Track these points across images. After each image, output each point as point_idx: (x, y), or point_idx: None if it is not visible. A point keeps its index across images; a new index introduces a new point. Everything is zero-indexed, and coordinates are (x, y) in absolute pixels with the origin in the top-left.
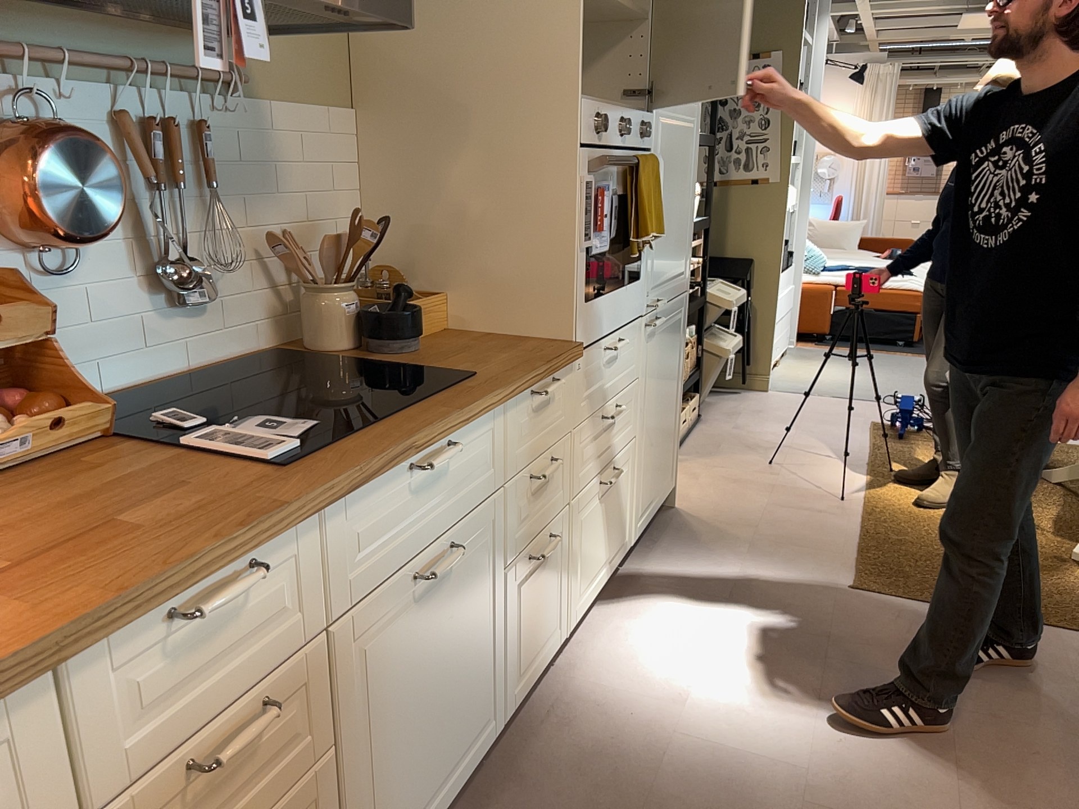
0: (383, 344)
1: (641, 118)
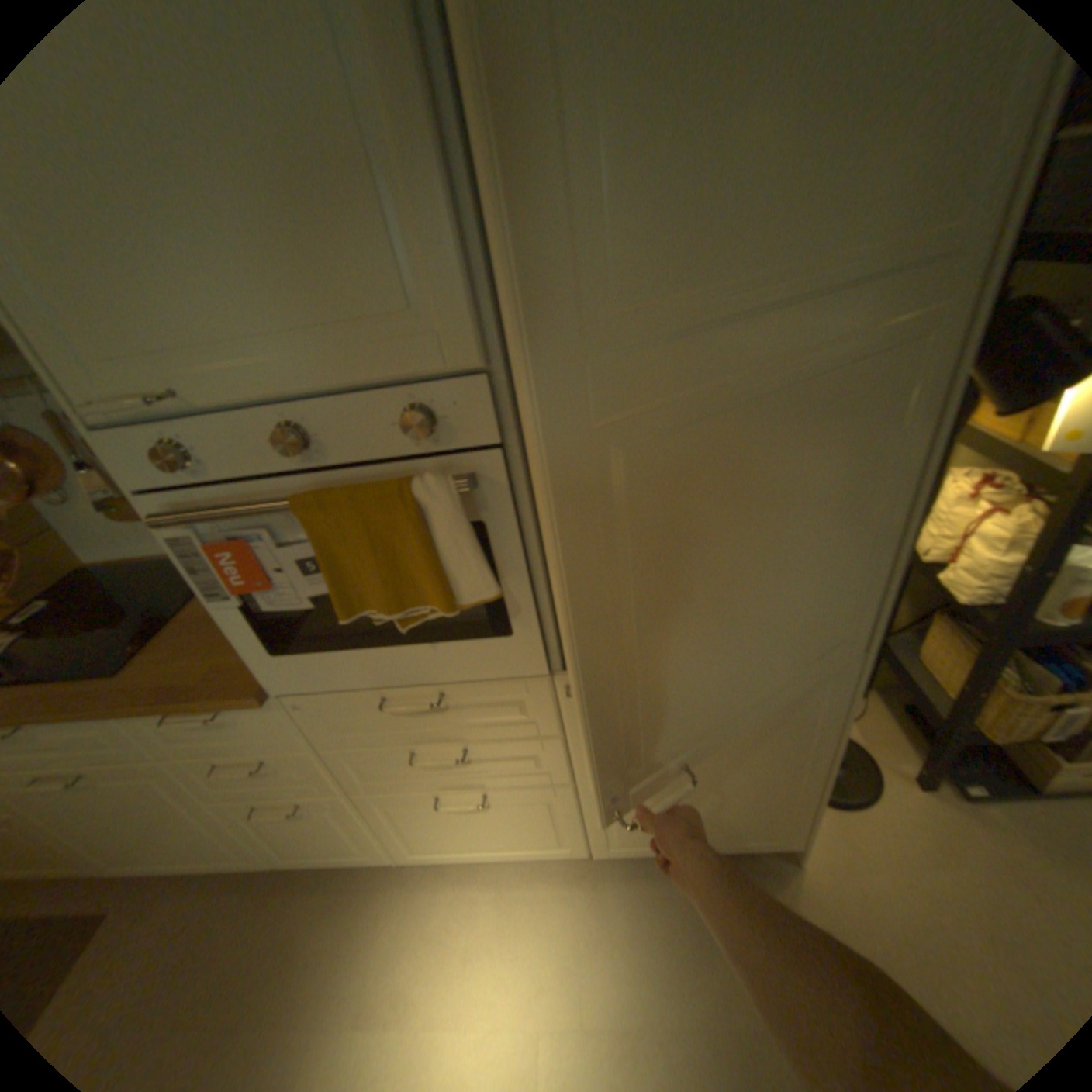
0: None
1: (389, 399)
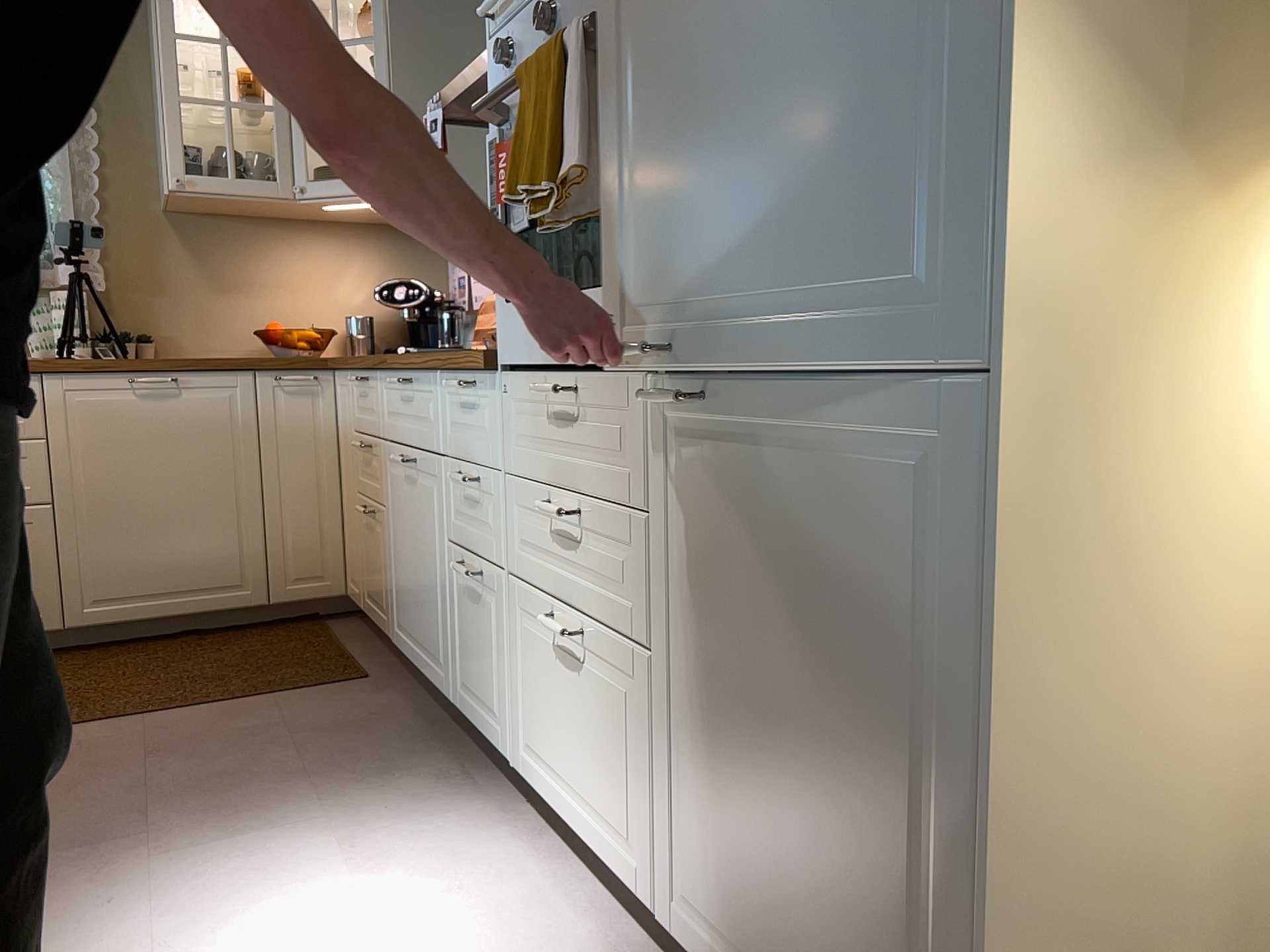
0: None
1: None
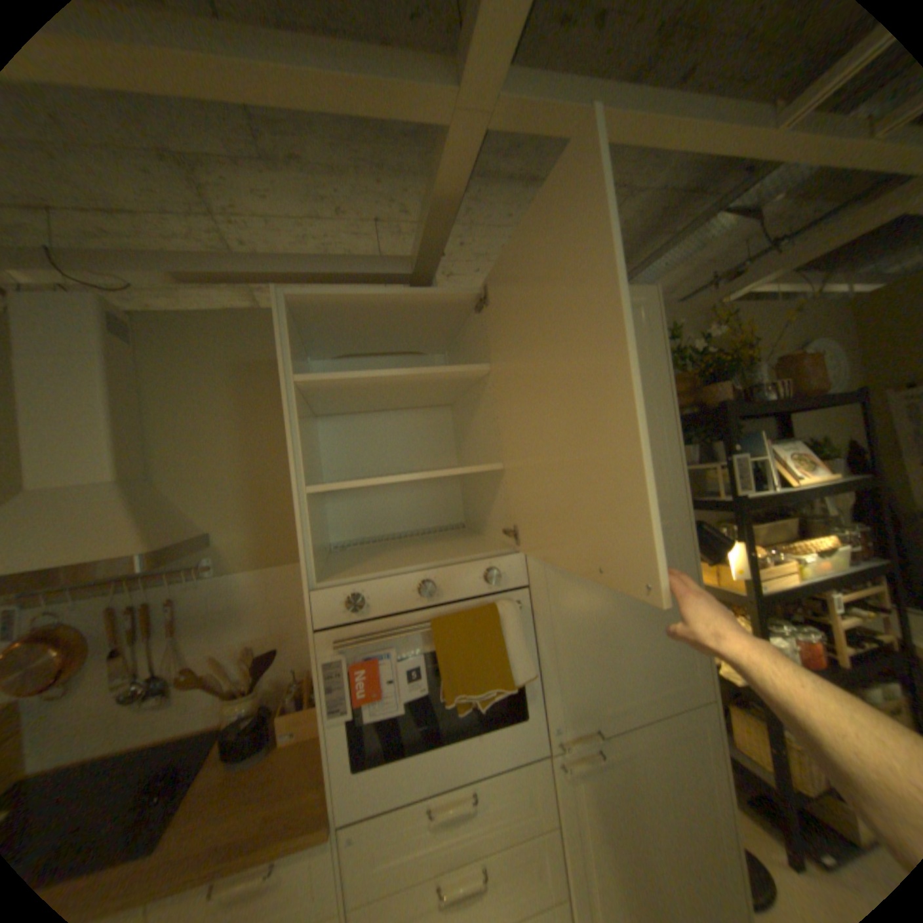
0: (223, 761)
1: (481, 565)
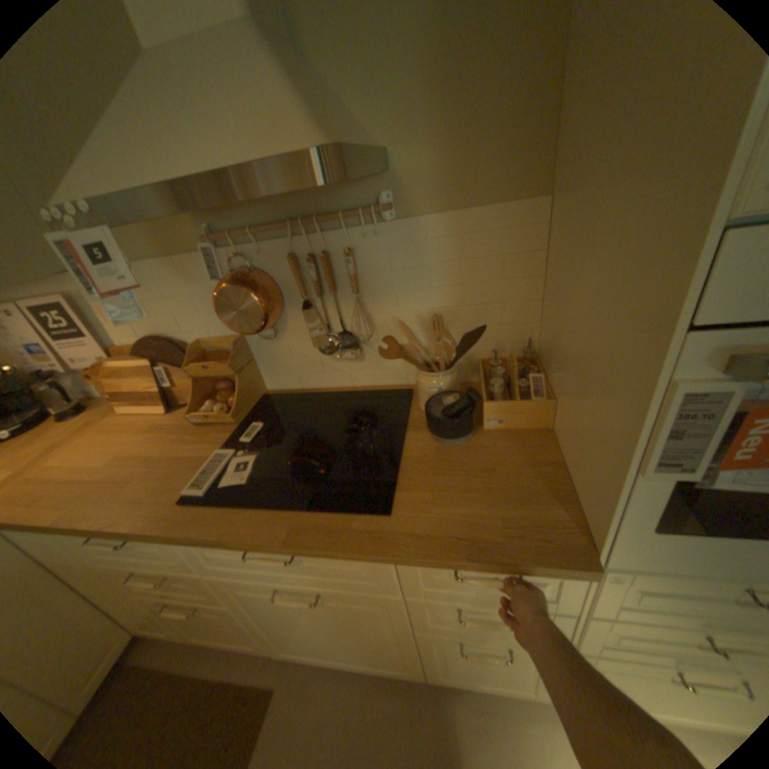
0: (431, 429)
1: None
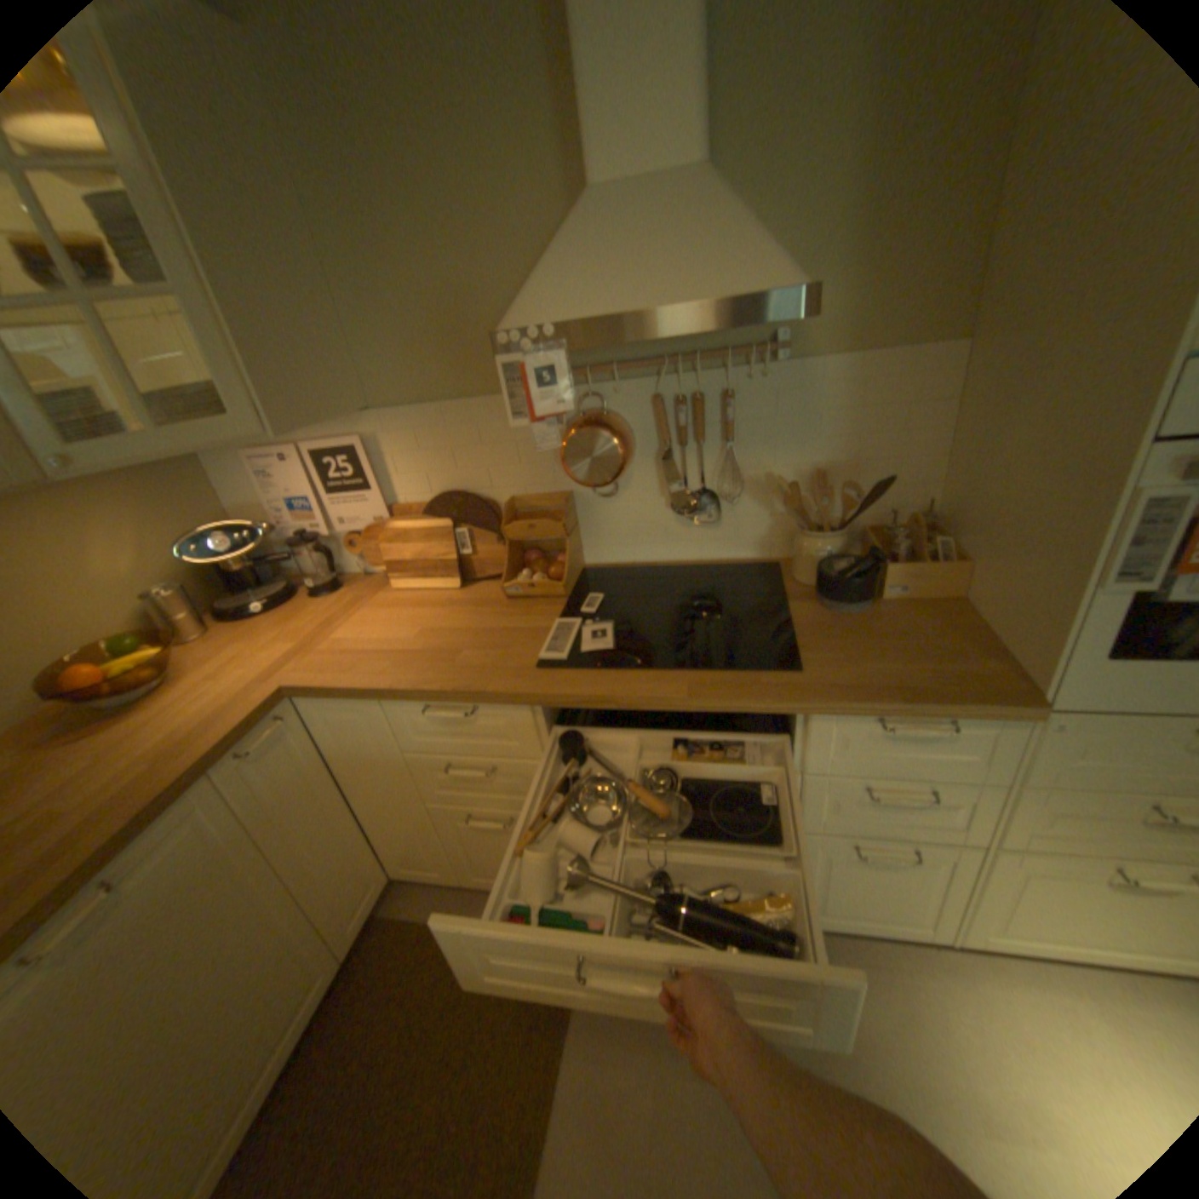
0: (821, 596)
1: None
